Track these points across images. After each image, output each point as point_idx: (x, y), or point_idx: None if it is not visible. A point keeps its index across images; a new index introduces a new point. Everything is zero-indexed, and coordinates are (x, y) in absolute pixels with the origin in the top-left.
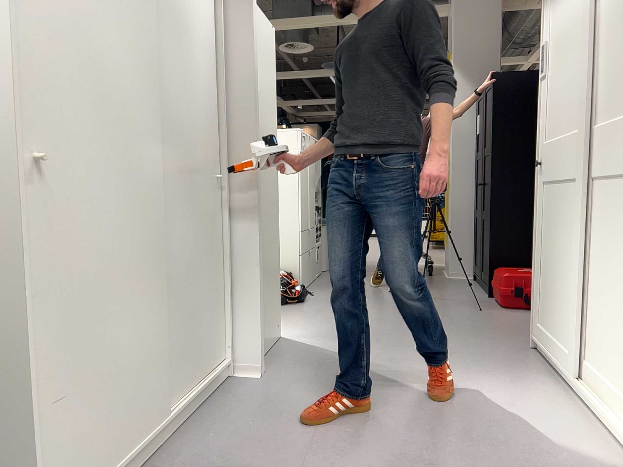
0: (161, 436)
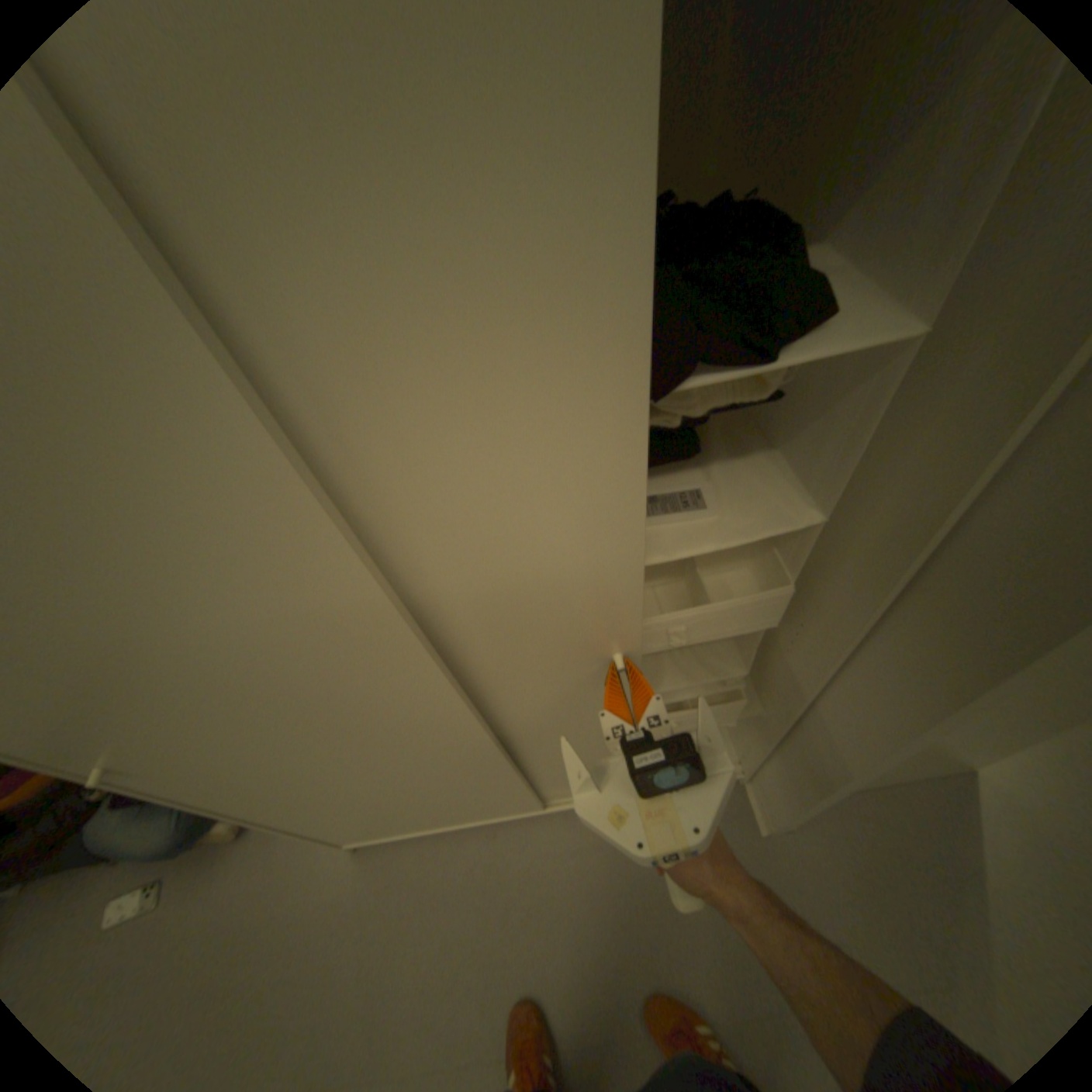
0: (526, 817)
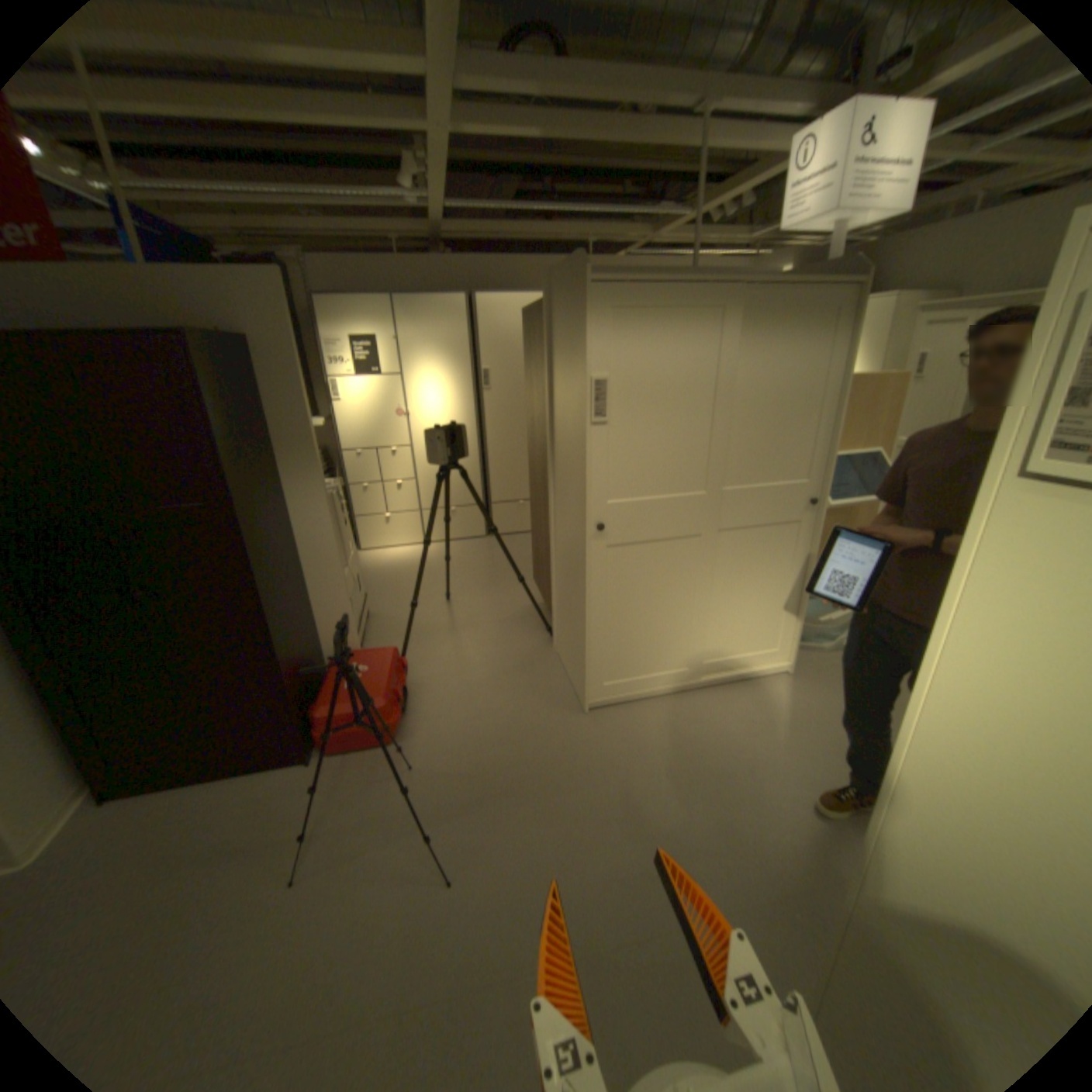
0: None
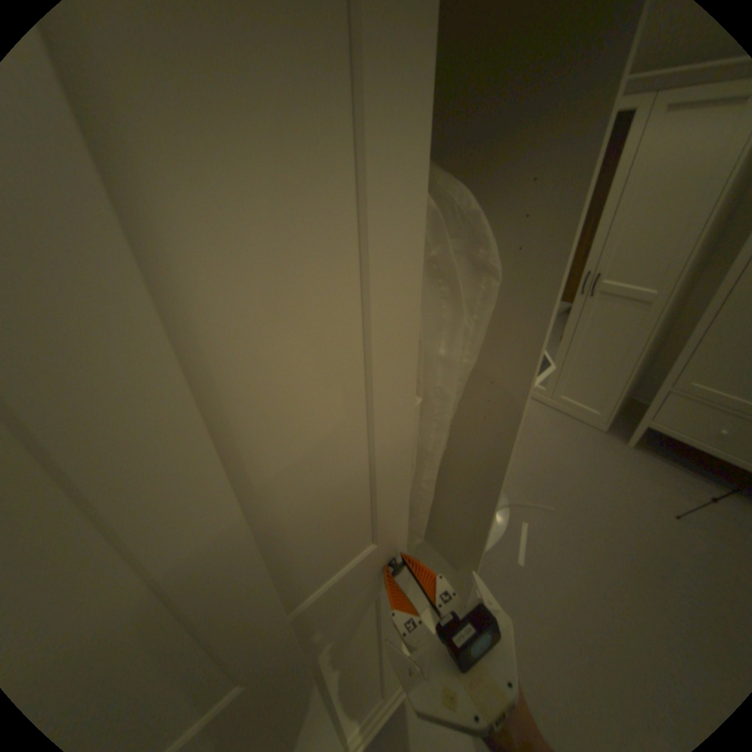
0: None
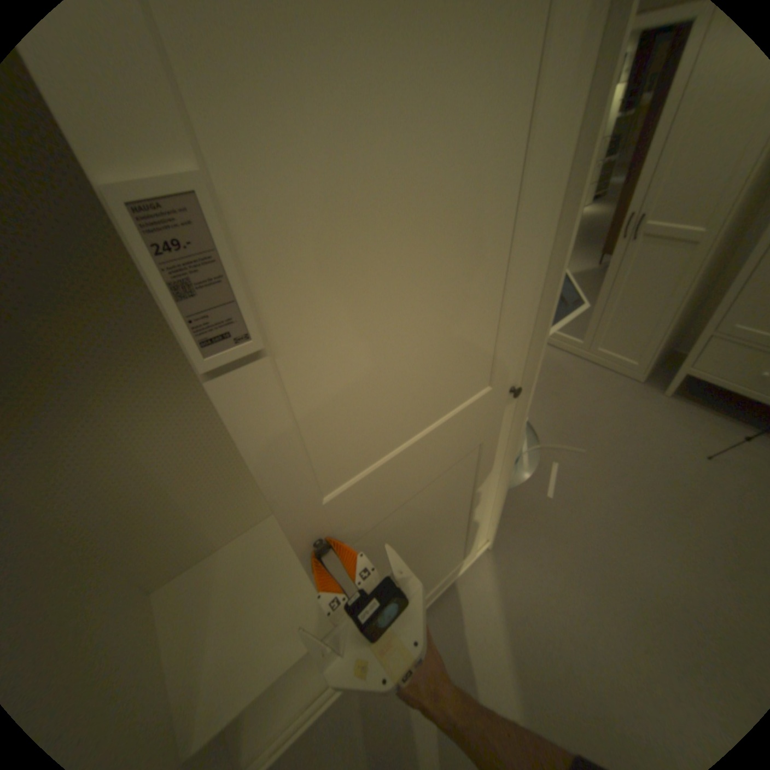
0: None
